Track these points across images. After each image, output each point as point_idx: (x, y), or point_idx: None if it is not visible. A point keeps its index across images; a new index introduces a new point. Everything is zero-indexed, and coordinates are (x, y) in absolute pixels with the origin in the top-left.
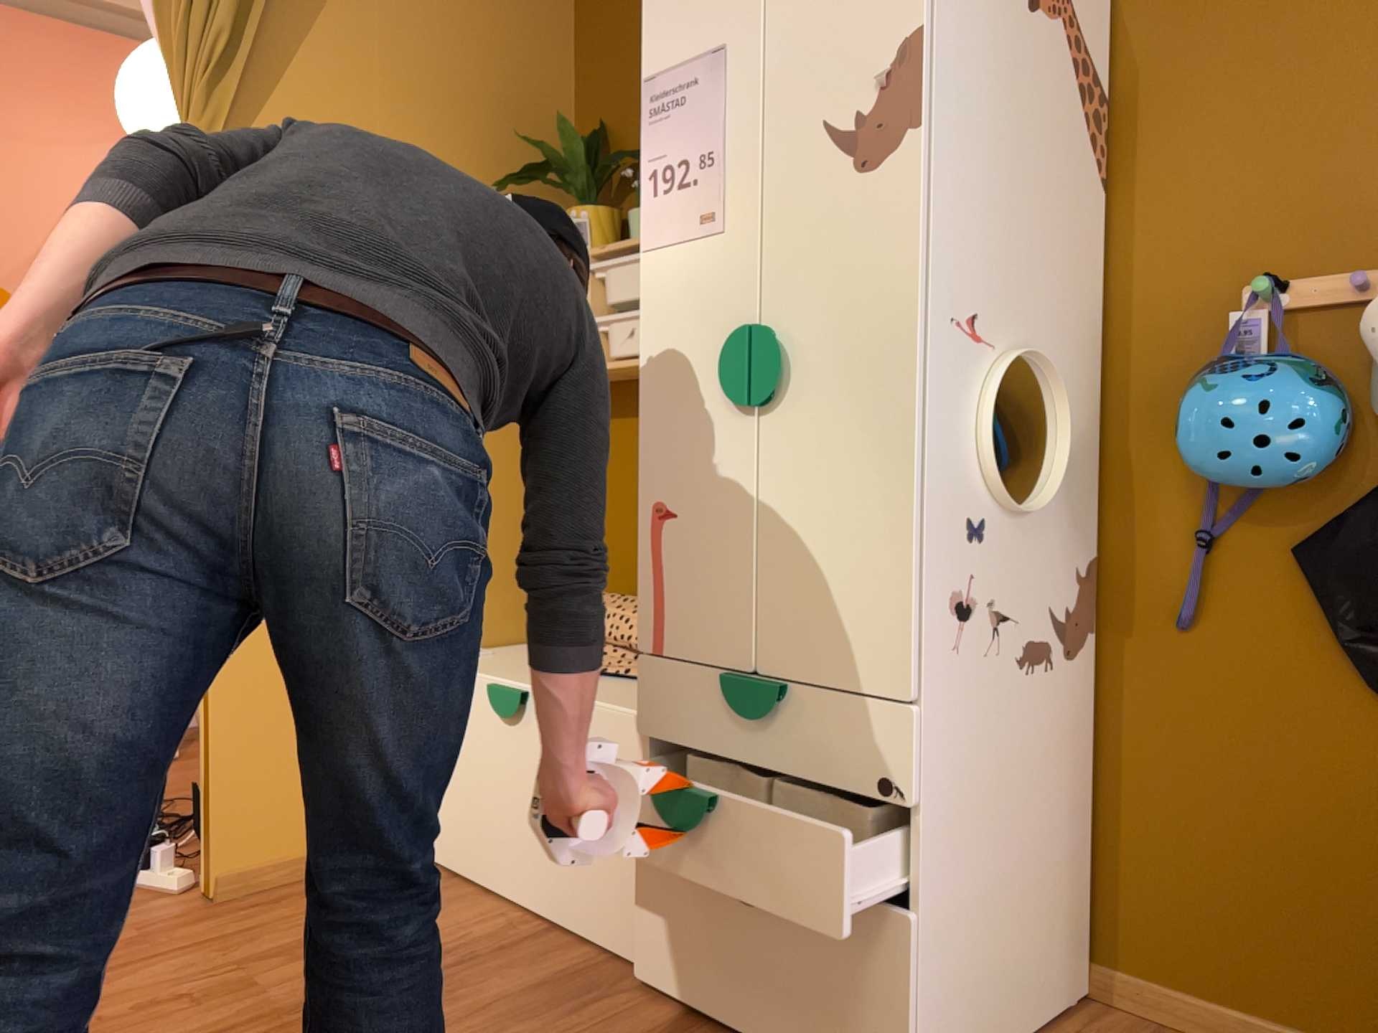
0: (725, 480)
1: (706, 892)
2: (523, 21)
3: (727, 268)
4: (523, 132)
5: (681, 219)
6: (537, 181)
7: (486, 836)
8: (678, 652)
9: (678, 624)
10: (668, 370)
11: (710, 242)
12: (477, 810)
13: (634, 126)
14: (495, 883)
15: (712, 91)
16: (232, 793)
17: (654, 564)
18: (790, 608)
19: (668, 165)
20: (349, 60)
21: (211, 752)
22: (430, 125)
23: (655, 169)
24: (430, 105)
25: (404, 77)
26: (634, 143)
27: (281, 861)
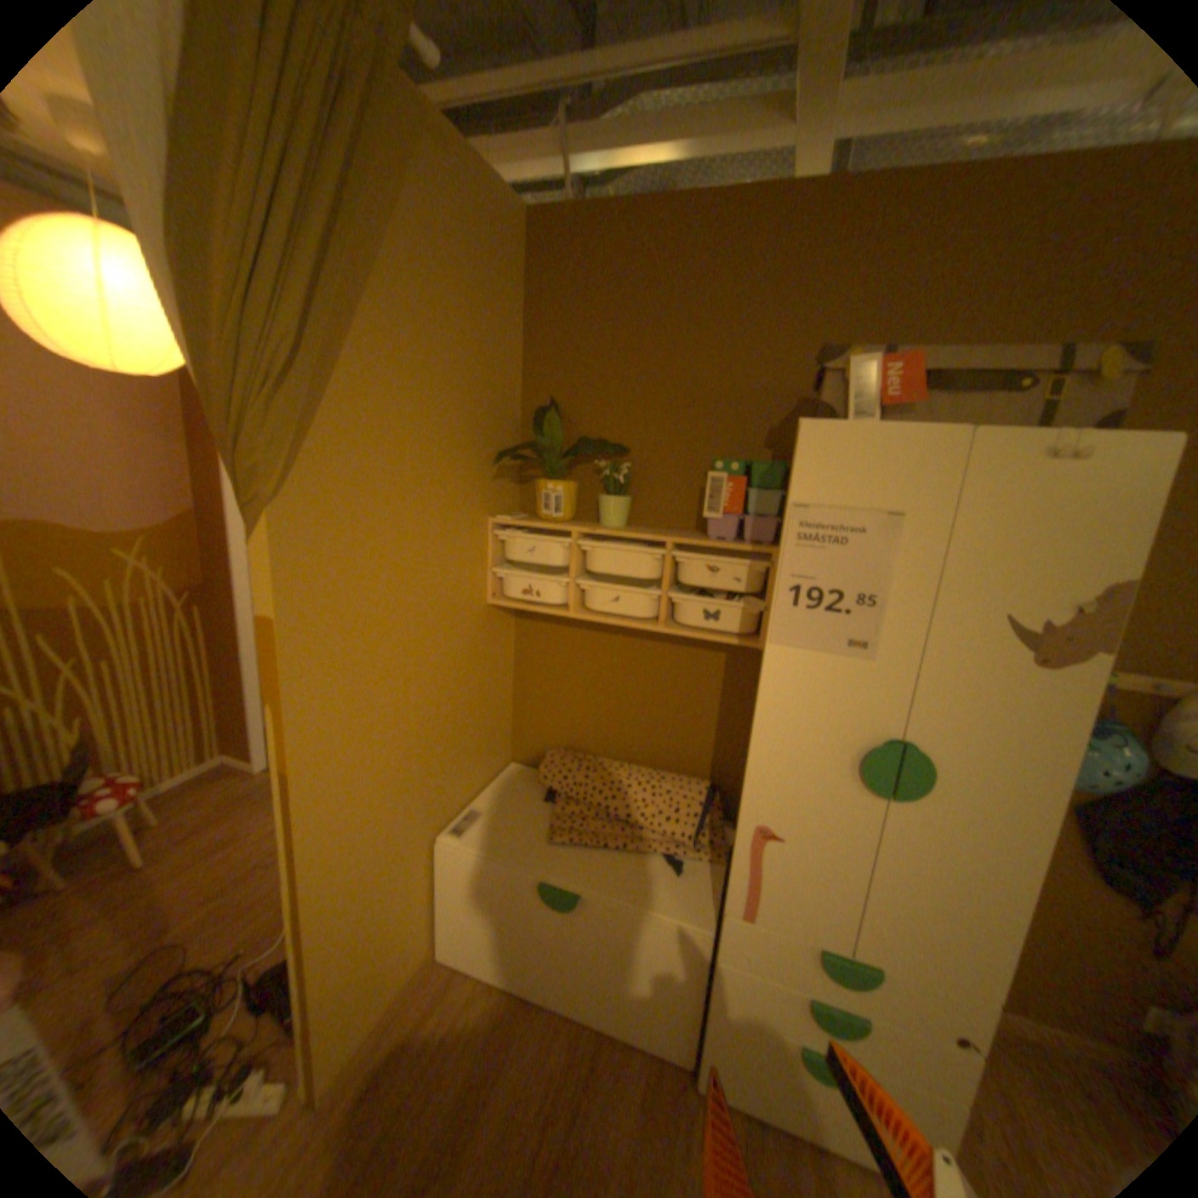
0: (844, 835)
1: (779, 1062)
2: (496, 299)
3: (874, 690)
4: (494, 401)
5: (824, 635)
6: (527, 460)
7: (527, 970)
8: (772, 926)
9: (775, 910)
10: (789, 742)
11: (857, 664)
12: (518, 954)
13: (587, 411)
14: (537, 999)
15: (881, 545)
16: (328, 1027)
17: (753, 866)
18: (897, 929)
19: (816, 587)
20: (383, 347)
21: (309, 1011)
22: (440, 405)
23: (798, 585)
24: (440, 386)
25: (423, 361)
26: (586, 425)
27: (364, 1039)
